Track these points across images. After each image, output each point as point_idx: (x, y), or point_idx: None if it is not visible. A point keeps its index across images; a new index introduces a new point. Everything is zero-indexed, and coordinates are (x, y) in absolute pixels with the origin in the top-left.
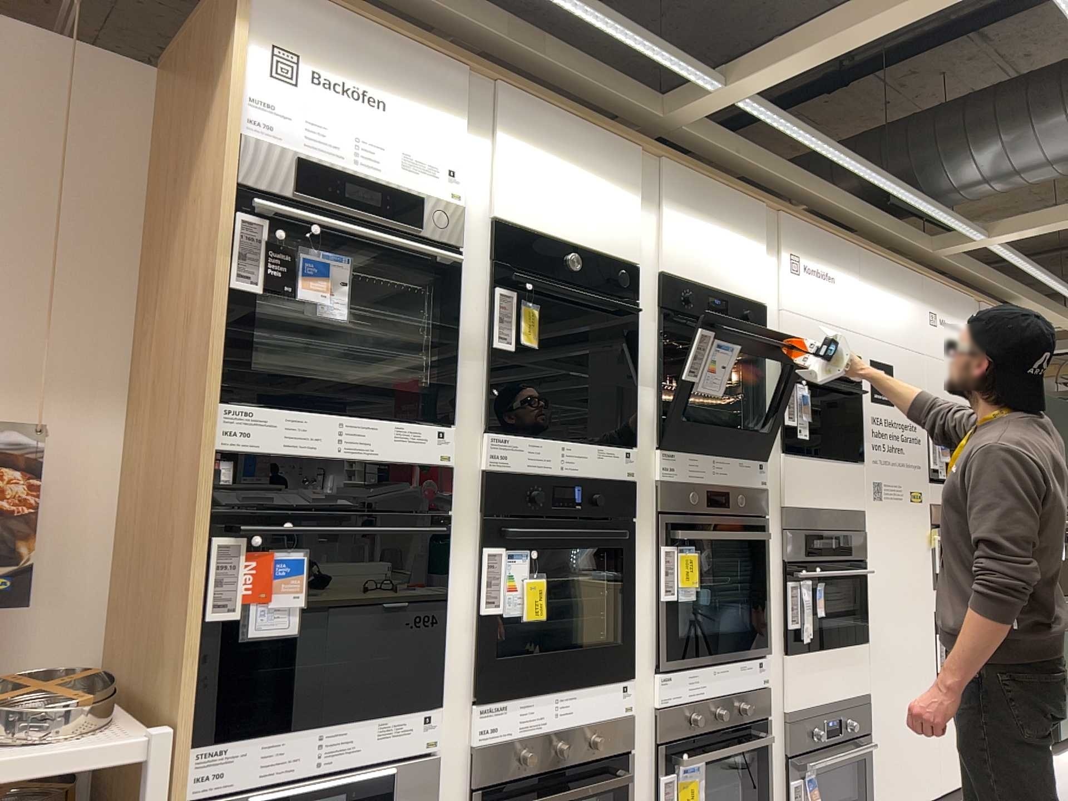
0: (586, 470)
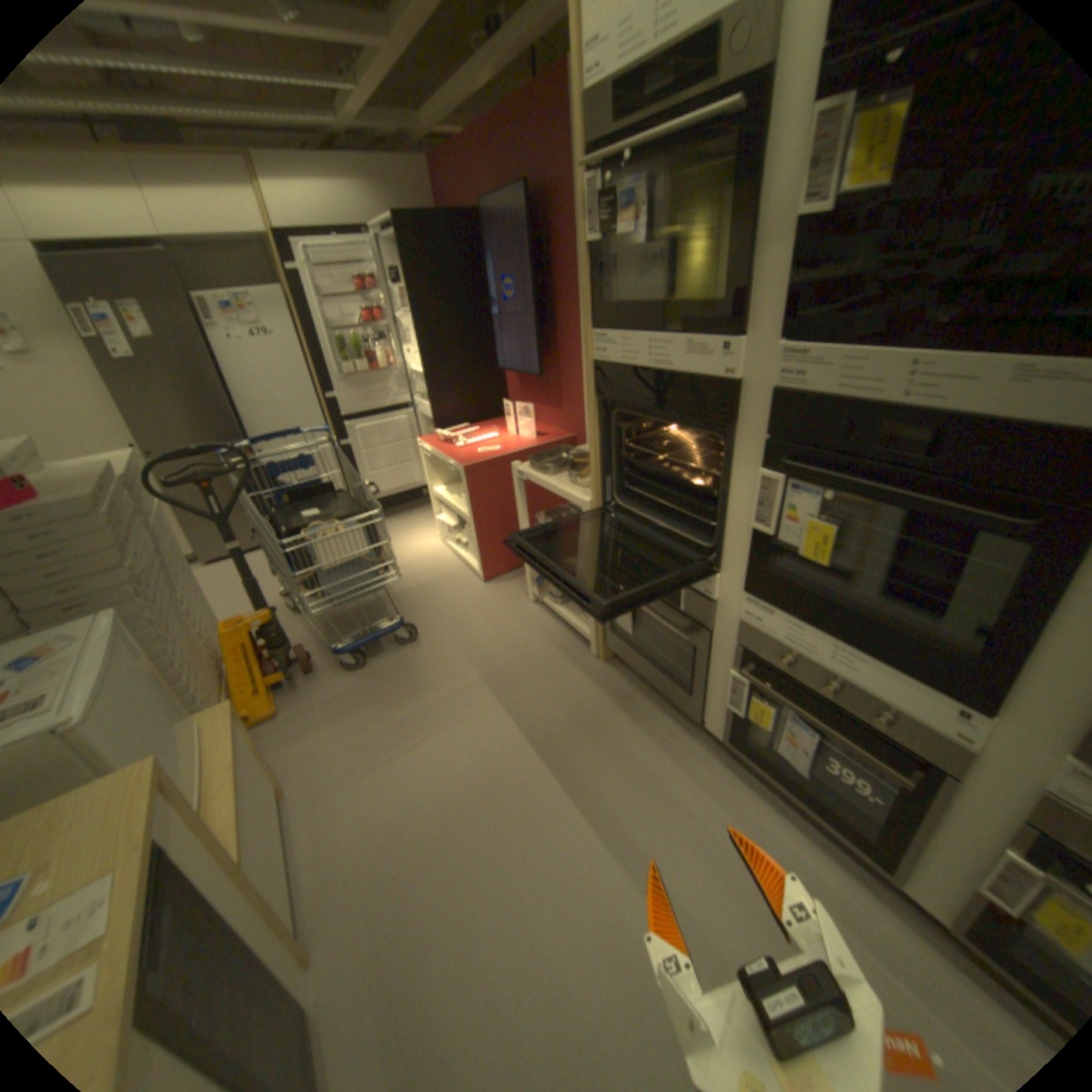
0: (974, 403)
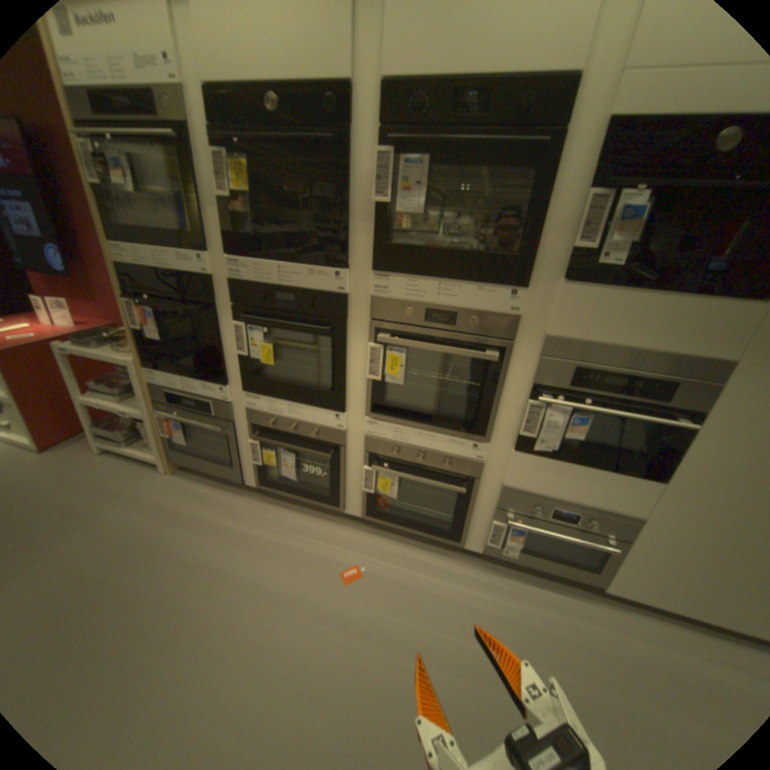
0: (301, 286)
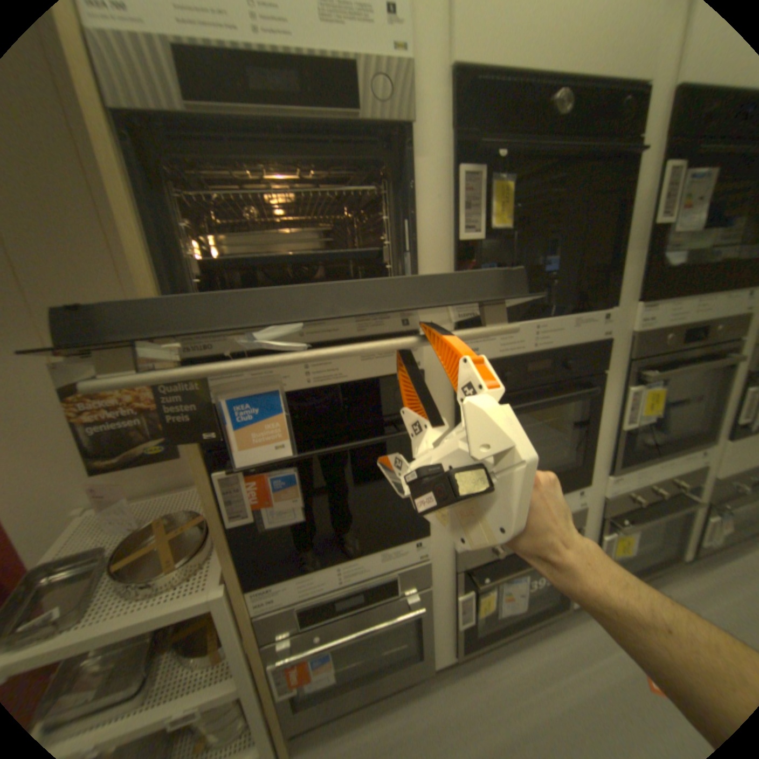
0: (563, 342)
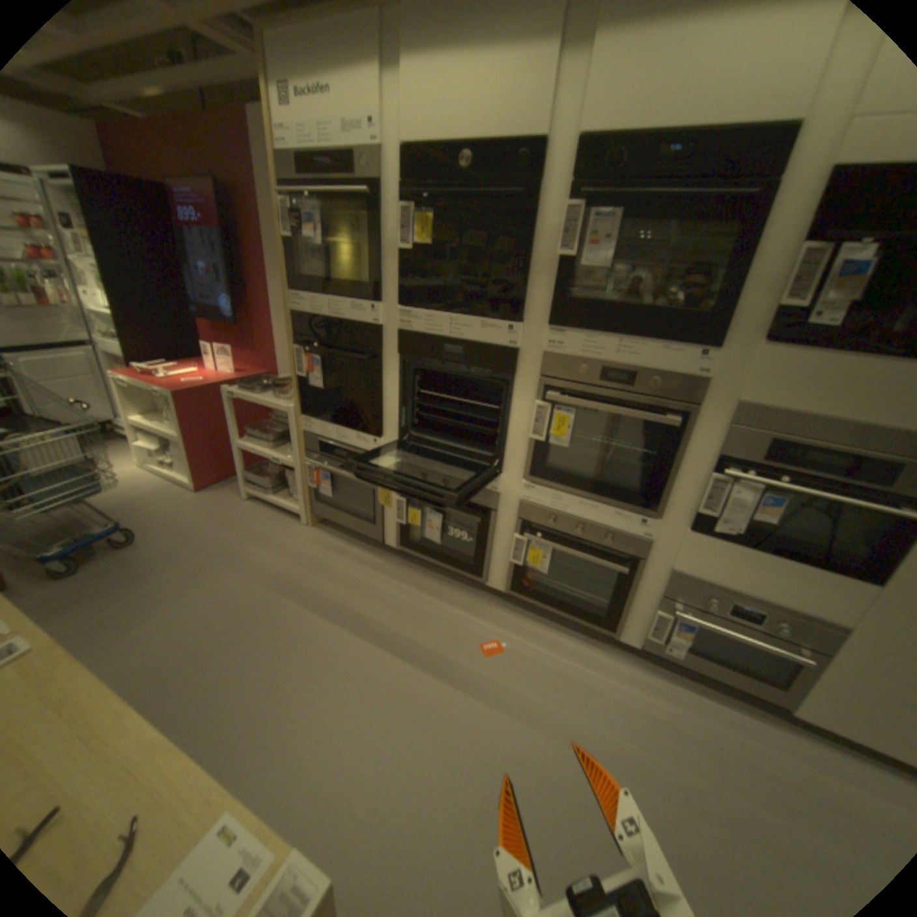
0: (471, 339)
